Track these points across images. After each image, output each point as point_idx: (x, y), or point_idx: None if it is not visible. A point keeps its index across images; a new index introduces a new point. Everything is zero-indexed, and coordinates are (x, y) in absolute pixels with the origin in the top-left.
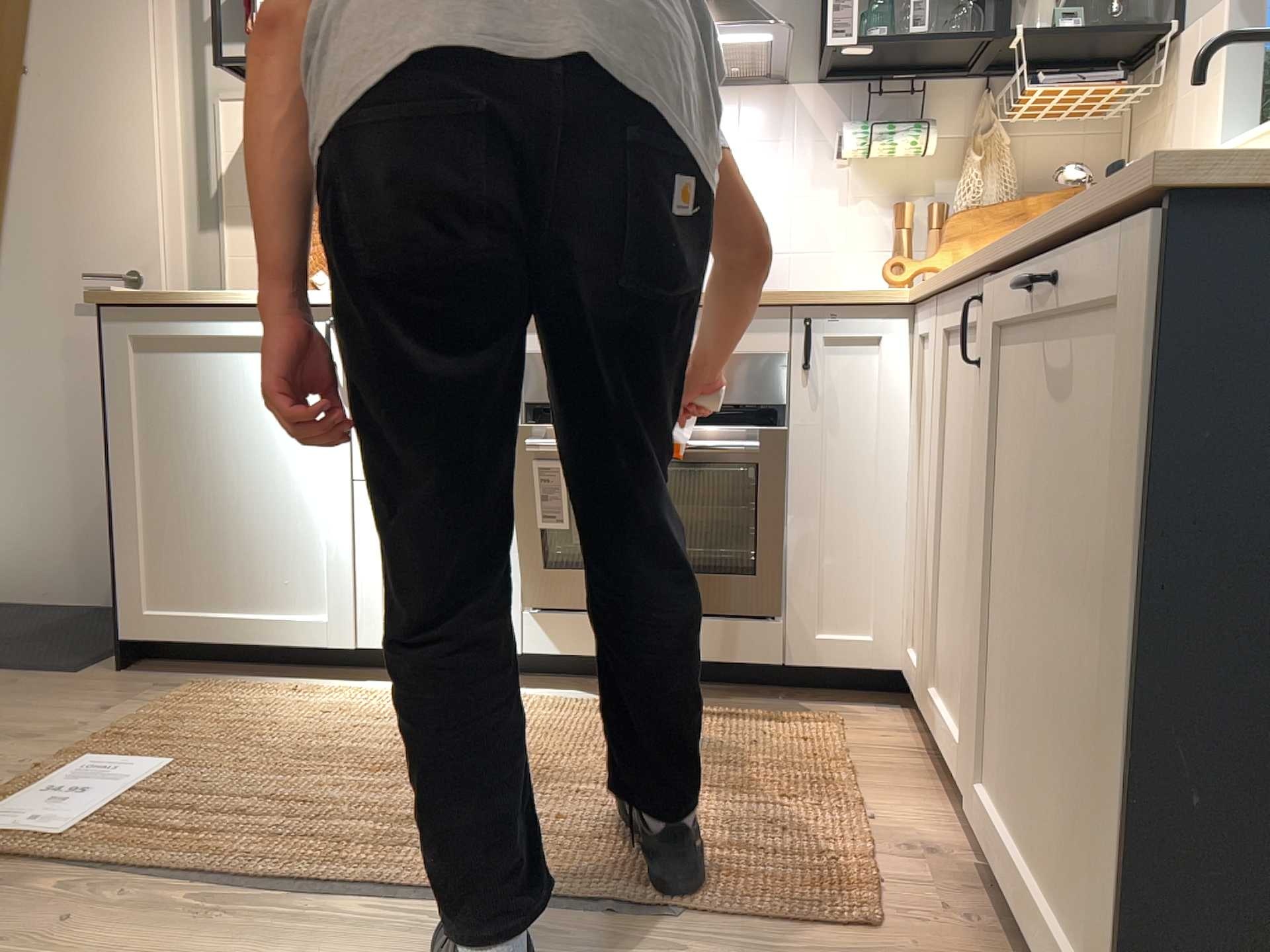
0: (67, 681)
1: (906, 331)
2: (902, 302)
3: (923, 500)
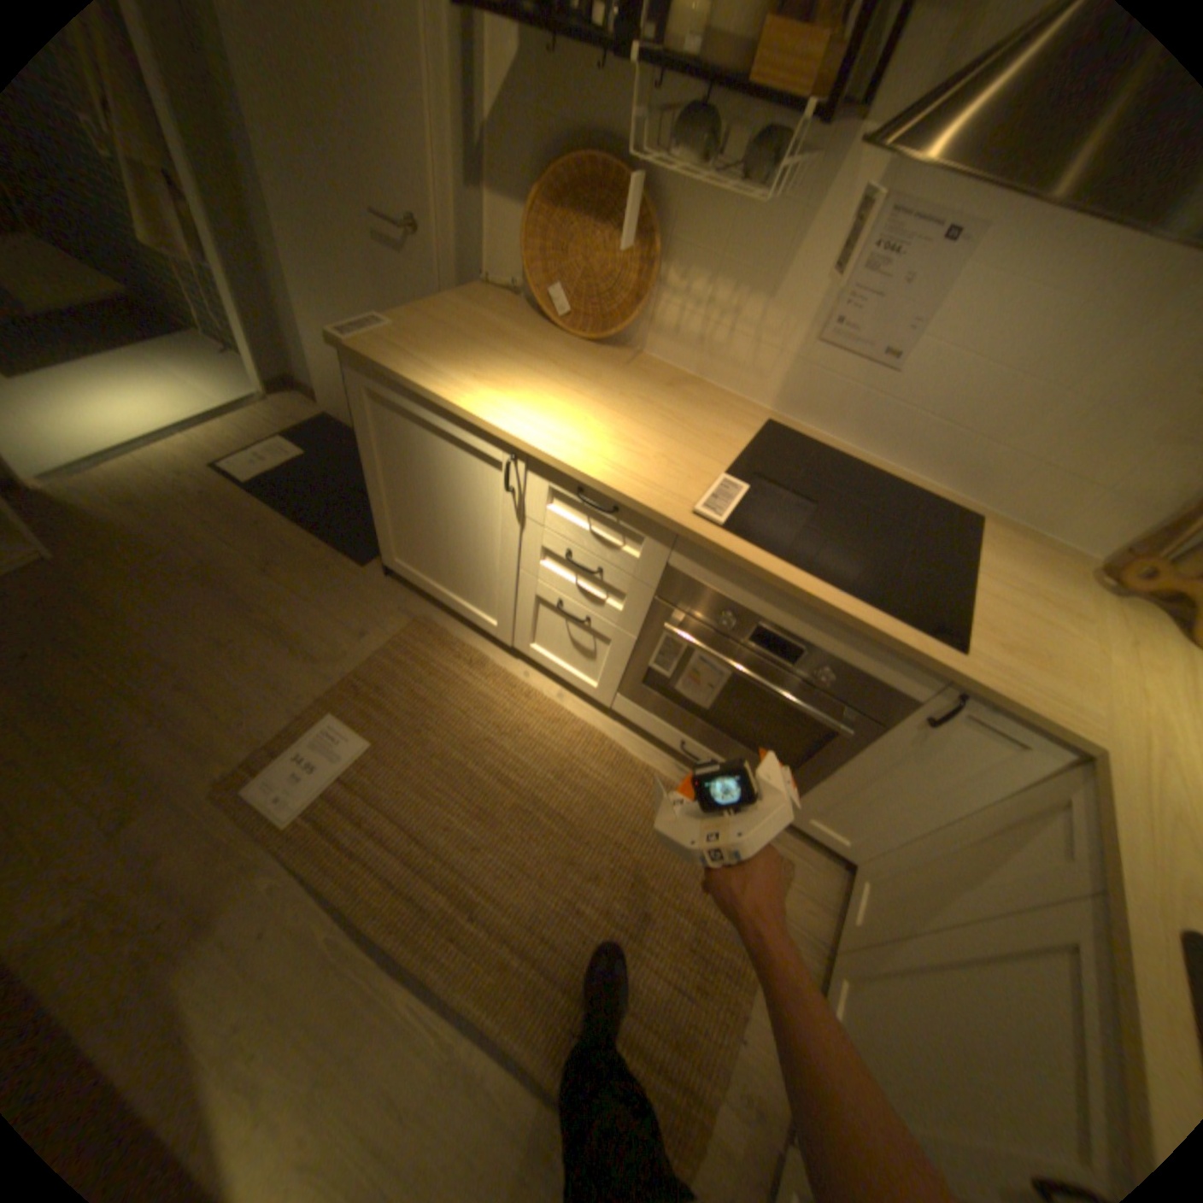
0: (355, 578)
1: (1065, 762)
2: (1087, 752)
3: (949, 864)
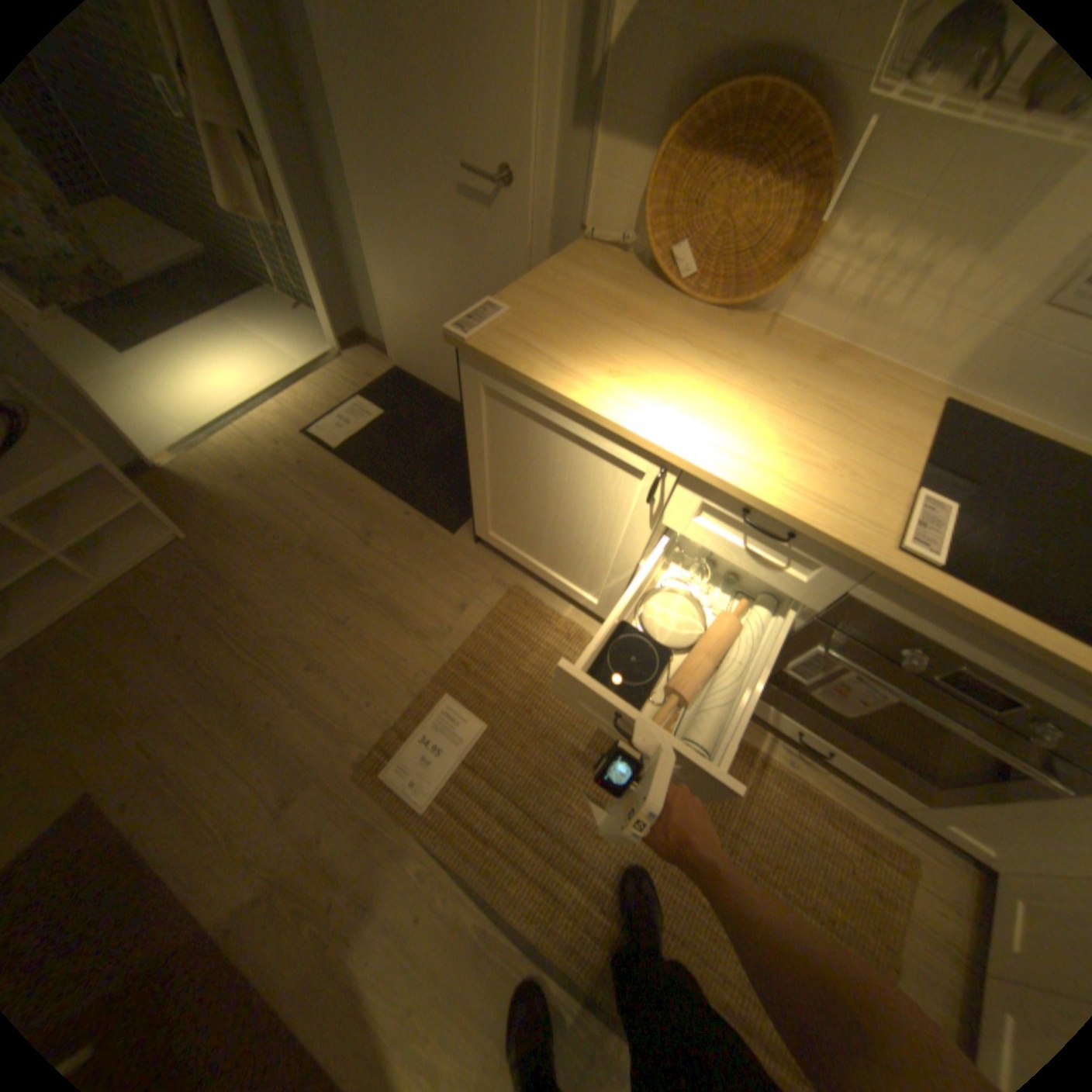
0: (448, 546)
1: None
2: None
3: None
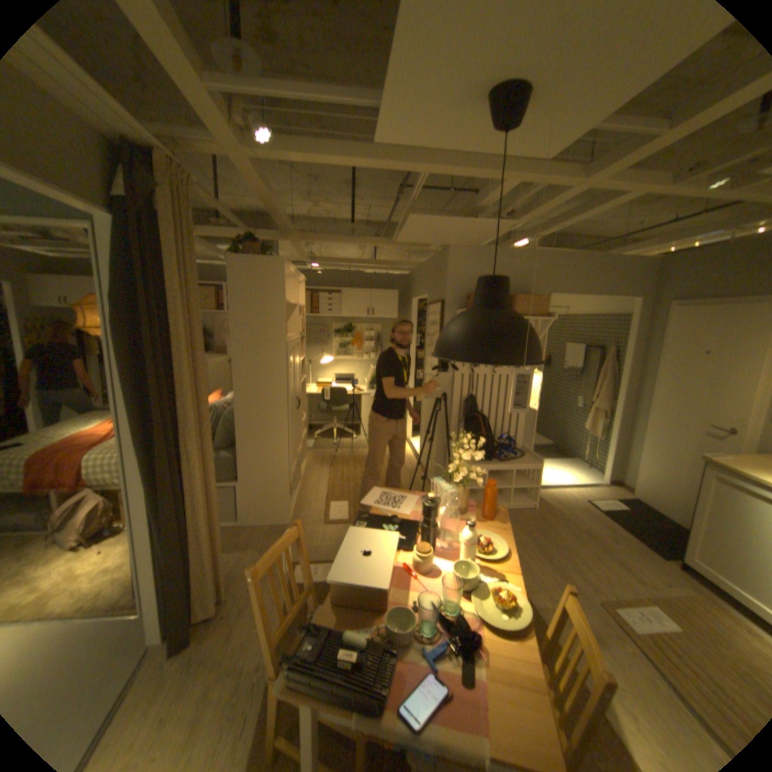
0: (663, 564)
1: None
2: None
3: None
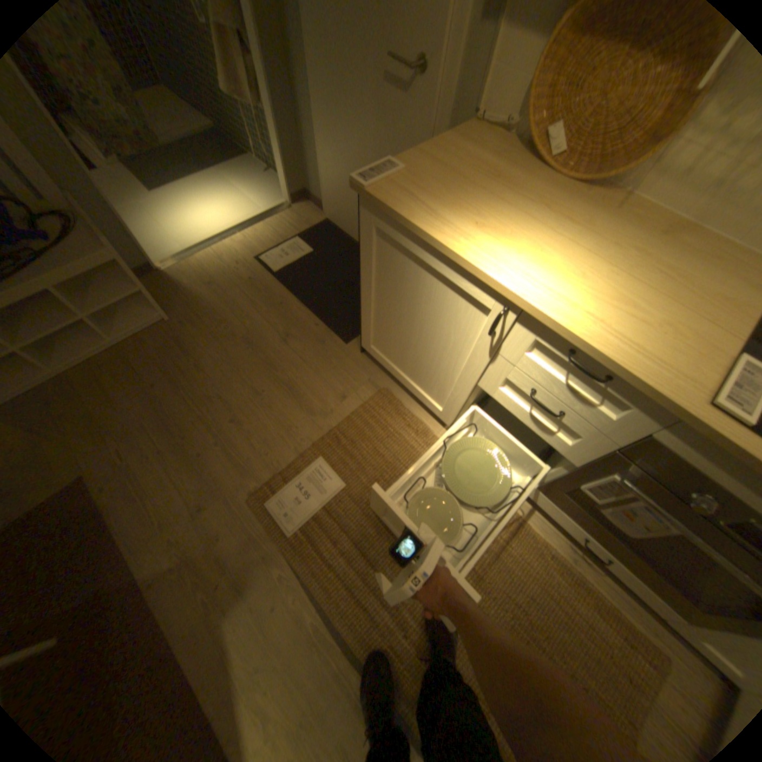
0: (342, 351)
1: None
2: None
3: None
